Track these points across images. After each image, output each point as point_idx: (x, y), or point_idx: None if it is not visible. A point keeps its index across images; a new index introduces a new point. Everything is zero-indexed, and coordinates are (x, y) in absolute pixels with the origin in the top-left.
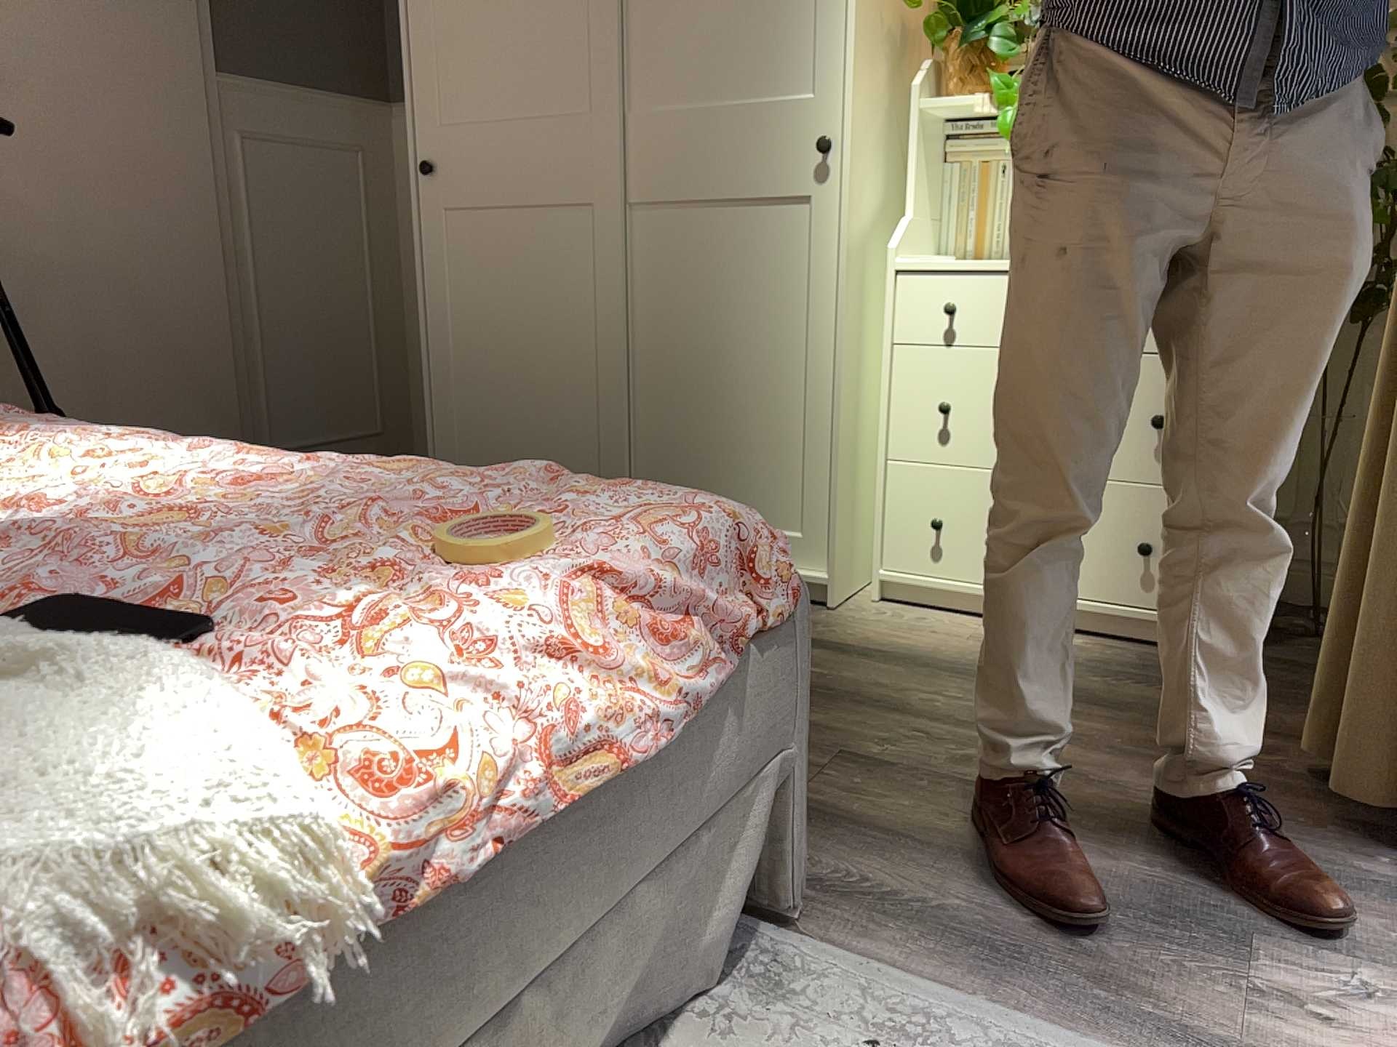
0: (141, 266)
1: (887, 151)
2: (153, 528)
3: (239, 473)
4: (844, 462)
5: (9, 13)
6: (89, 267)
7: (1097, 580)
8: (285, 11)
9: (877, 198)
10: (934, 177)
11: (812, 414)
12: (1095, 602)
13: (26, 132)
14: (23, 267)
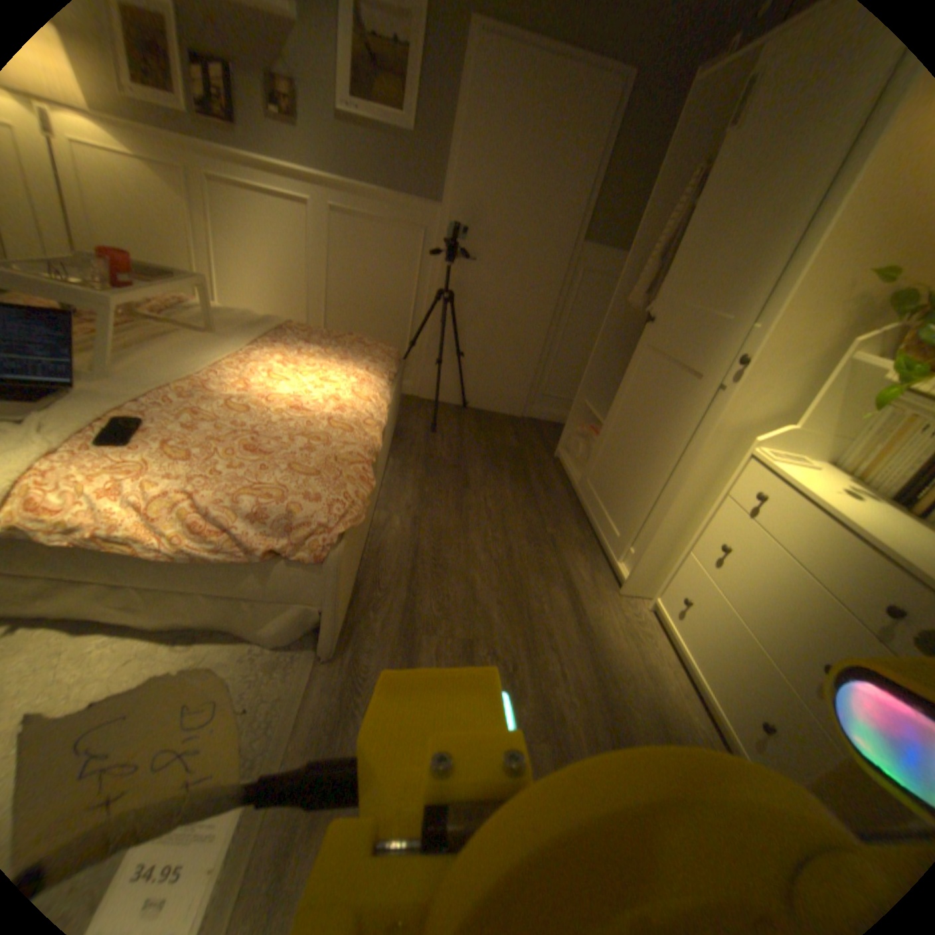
0: (516, 311)
1: (815, 377)
2: (246, 406)
3: (332, 400)
4: (663, 535)
5: (503, 208)
6: (497, 307)
7: (737, 711)
8: (630, 213)
9: (782, 405)
10: (859, 409)
11: (666, 501)
12: (728, 720)
13: (493, 254)
14: (474, 302)
